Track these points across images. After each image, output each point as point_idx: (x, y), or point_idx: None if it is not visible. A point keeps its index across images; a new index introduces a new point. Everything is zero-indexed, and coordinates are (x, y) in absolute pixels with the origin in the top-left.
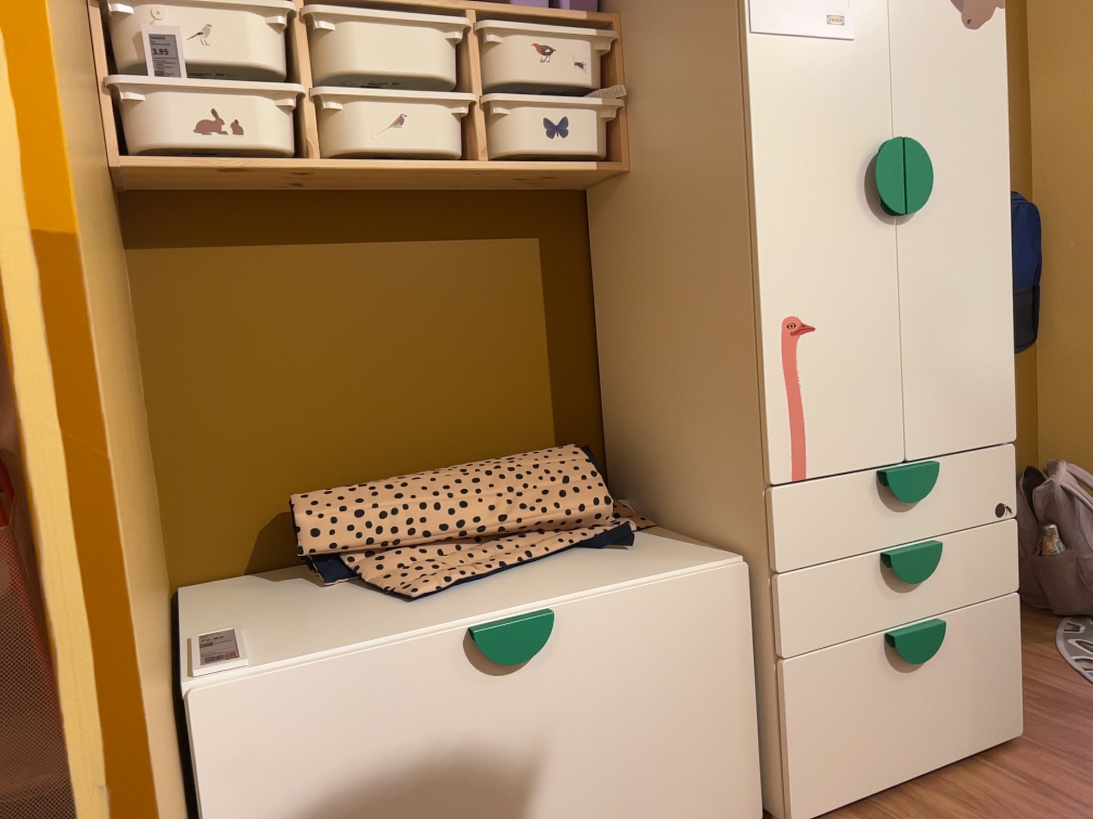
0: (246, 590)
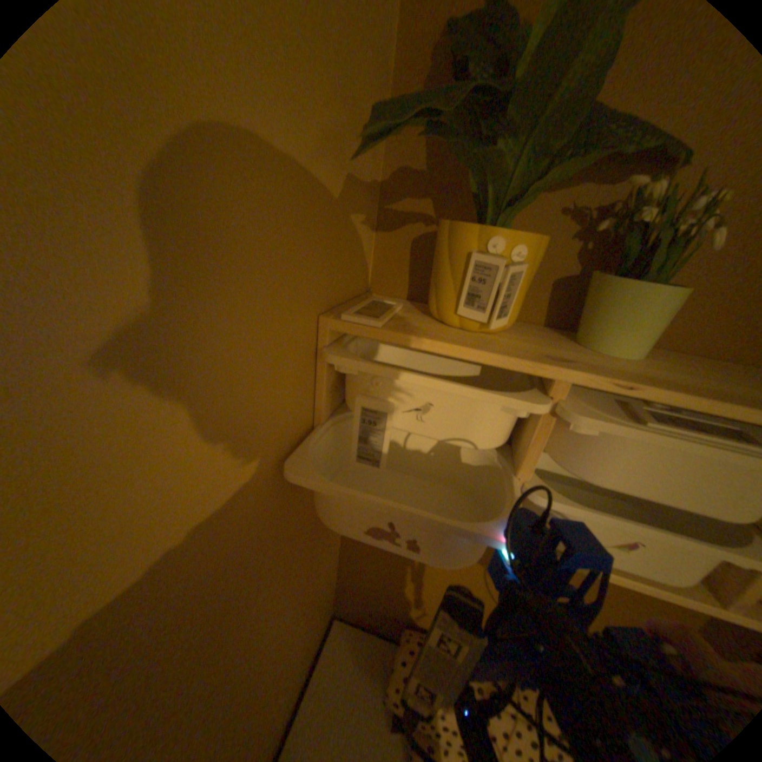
0: (357, 674)
